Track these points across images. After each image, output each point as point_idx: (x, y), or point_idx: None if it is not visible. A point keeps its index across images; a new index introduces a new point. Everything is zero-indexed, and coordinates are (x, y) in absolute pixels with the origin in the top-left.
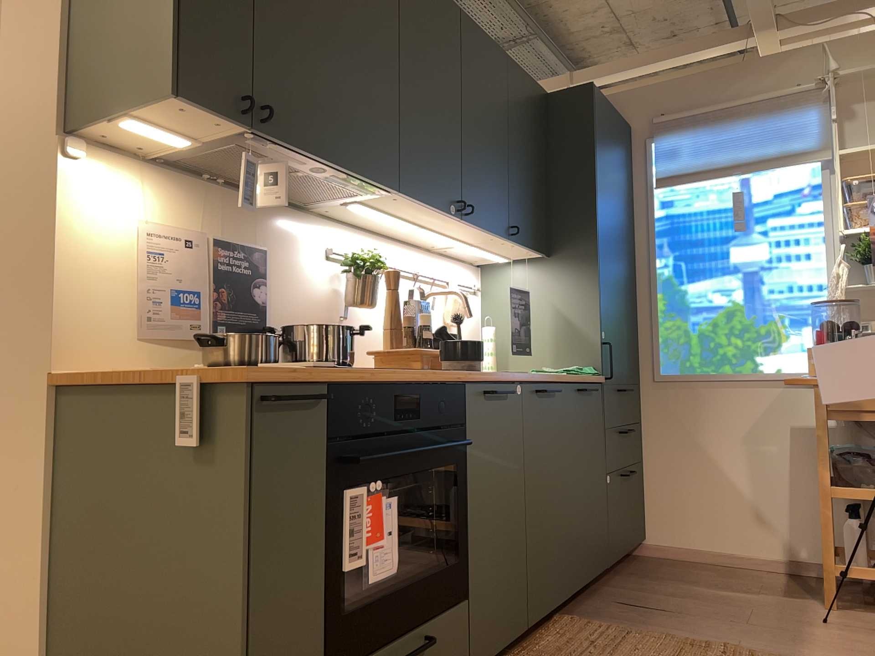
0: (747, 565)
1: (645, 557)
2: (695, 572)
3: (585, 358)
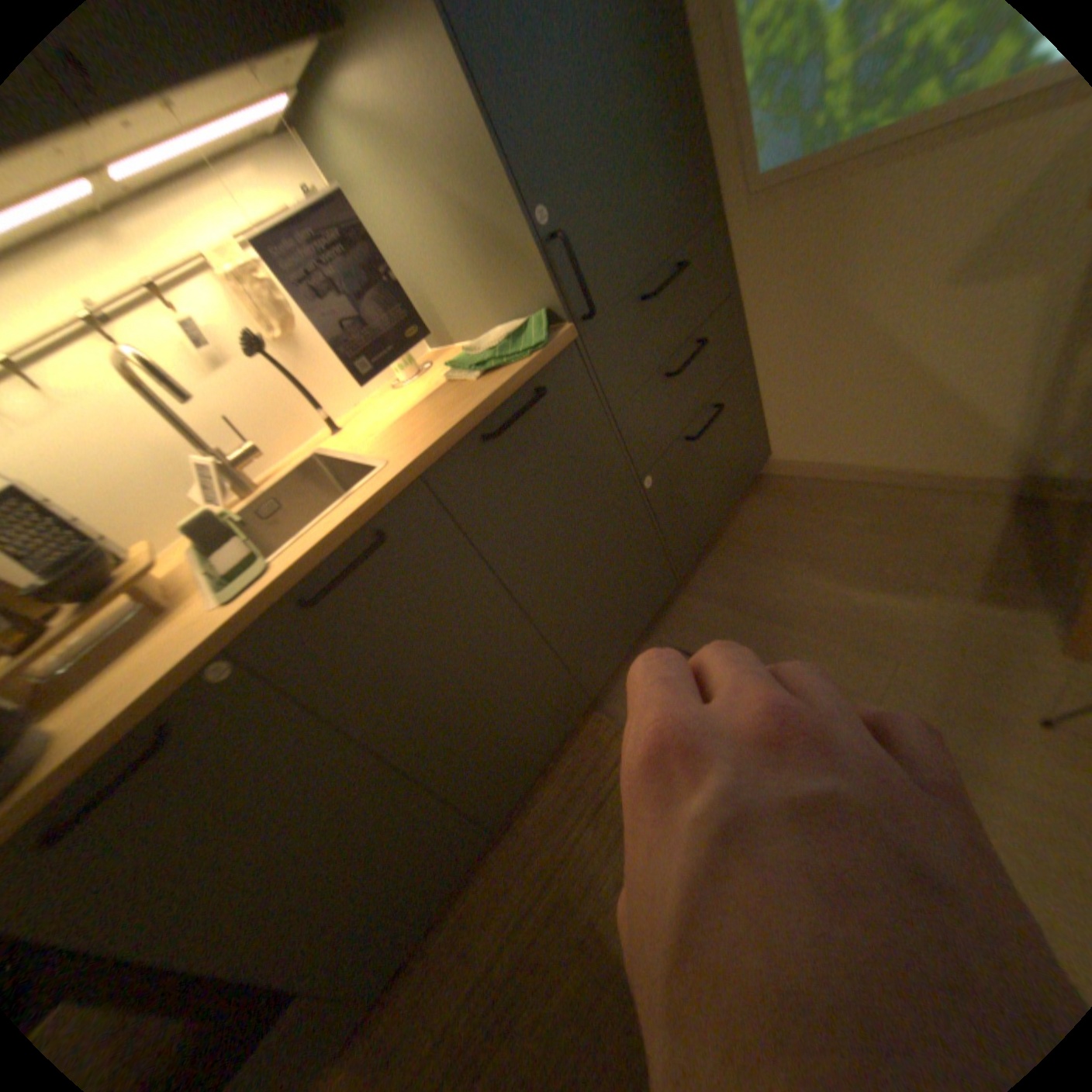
0: (937, 485)
1: (771, 479)
2: (835, 521)
3: (529, 288)
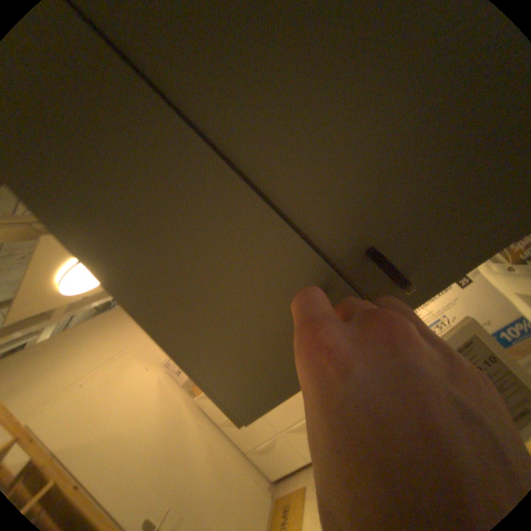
0: None
1: None
2: None
3: None
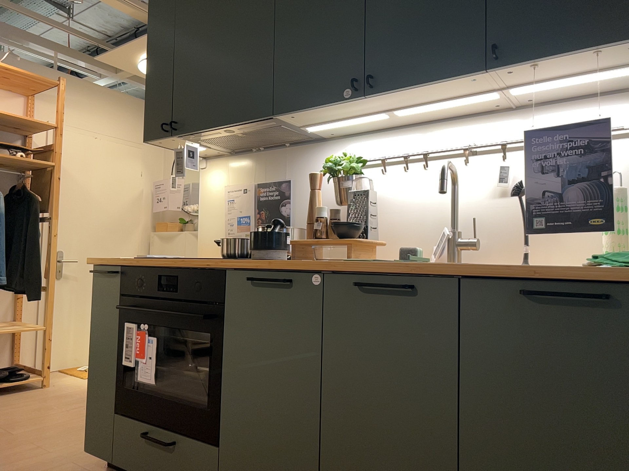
0: None
1: None
2: None
3: None
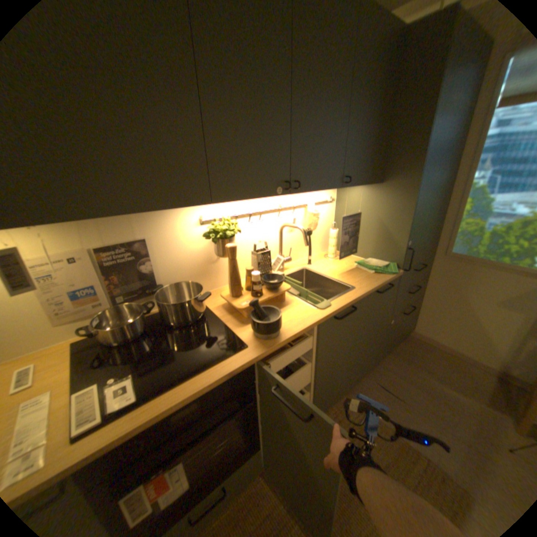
0: (472, 363)
1: (411, 338)
2: (436, 362)
3: (392, 256)
